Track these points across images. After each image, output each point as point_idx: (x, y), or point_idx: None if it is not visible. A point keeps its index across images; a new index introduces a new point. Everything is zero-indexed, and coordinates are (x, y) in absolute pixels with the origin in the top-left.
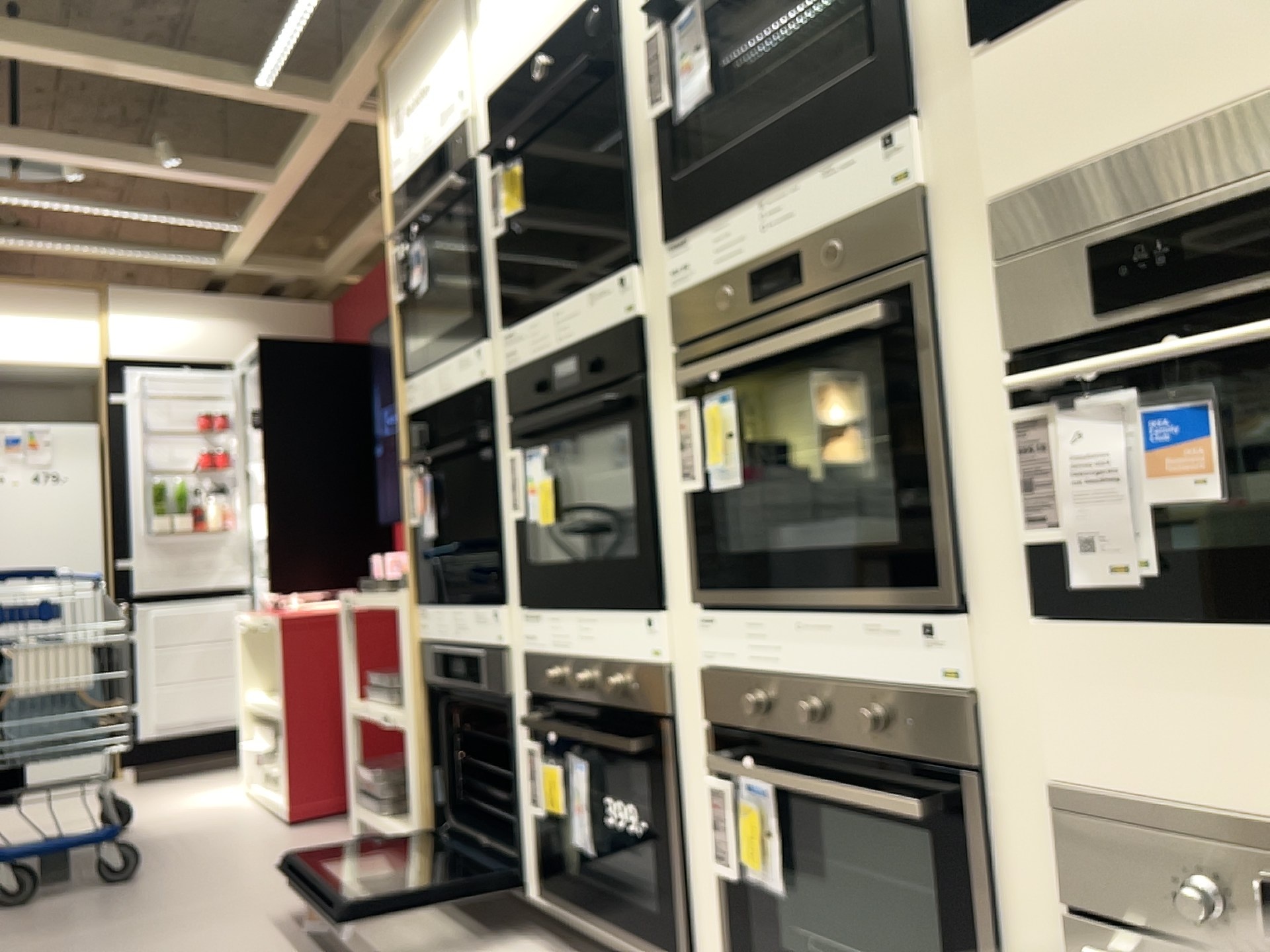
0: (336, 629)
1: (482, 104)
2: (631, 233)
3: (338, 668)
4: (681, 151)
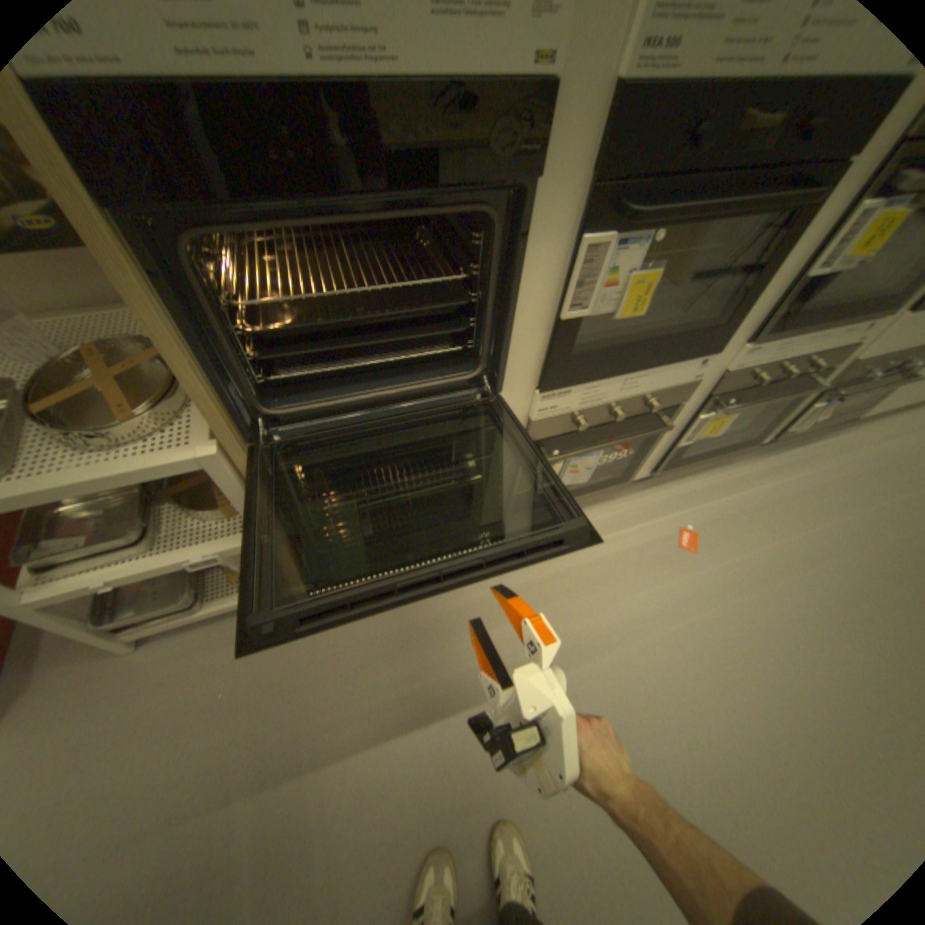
0: None
1: None
2: None
3: None
4: None
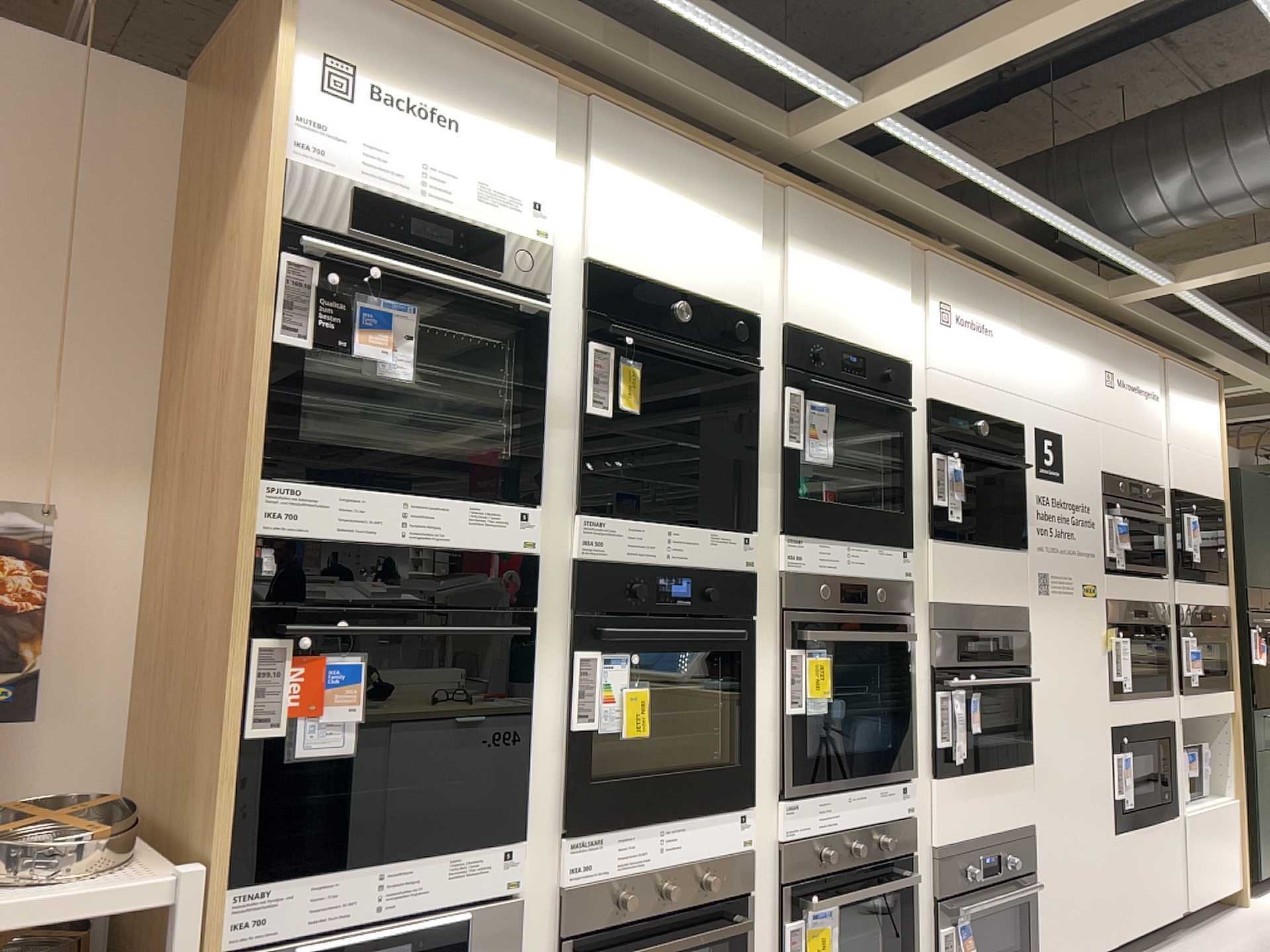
0: None
1: (572, 259)
2: (746, 507)
3: None
4: (791, 480)
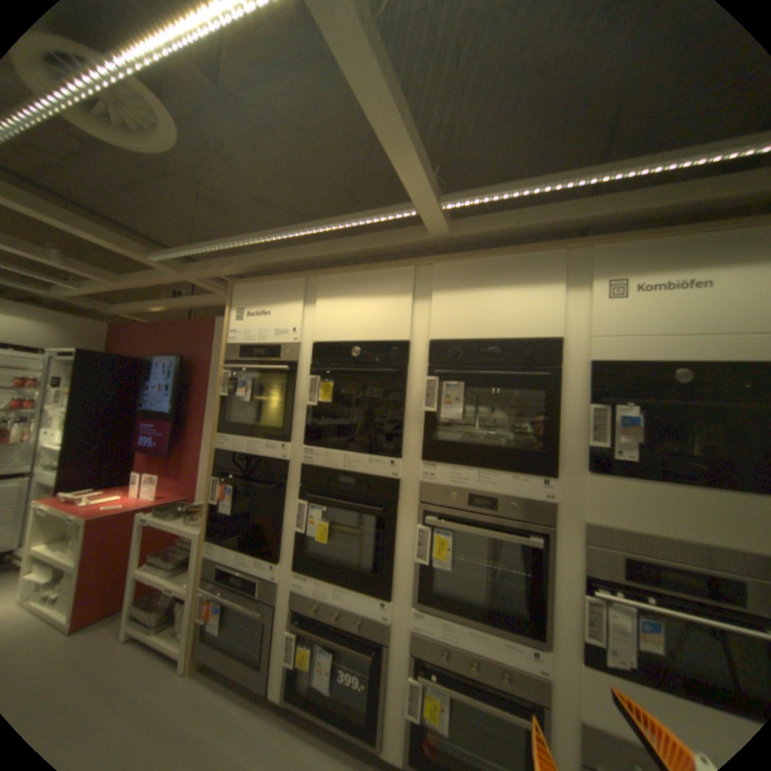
0: (118, 524)
1: (308, 342)
2: (400, 446)
3: (115, 544)
4: (437, 430)
